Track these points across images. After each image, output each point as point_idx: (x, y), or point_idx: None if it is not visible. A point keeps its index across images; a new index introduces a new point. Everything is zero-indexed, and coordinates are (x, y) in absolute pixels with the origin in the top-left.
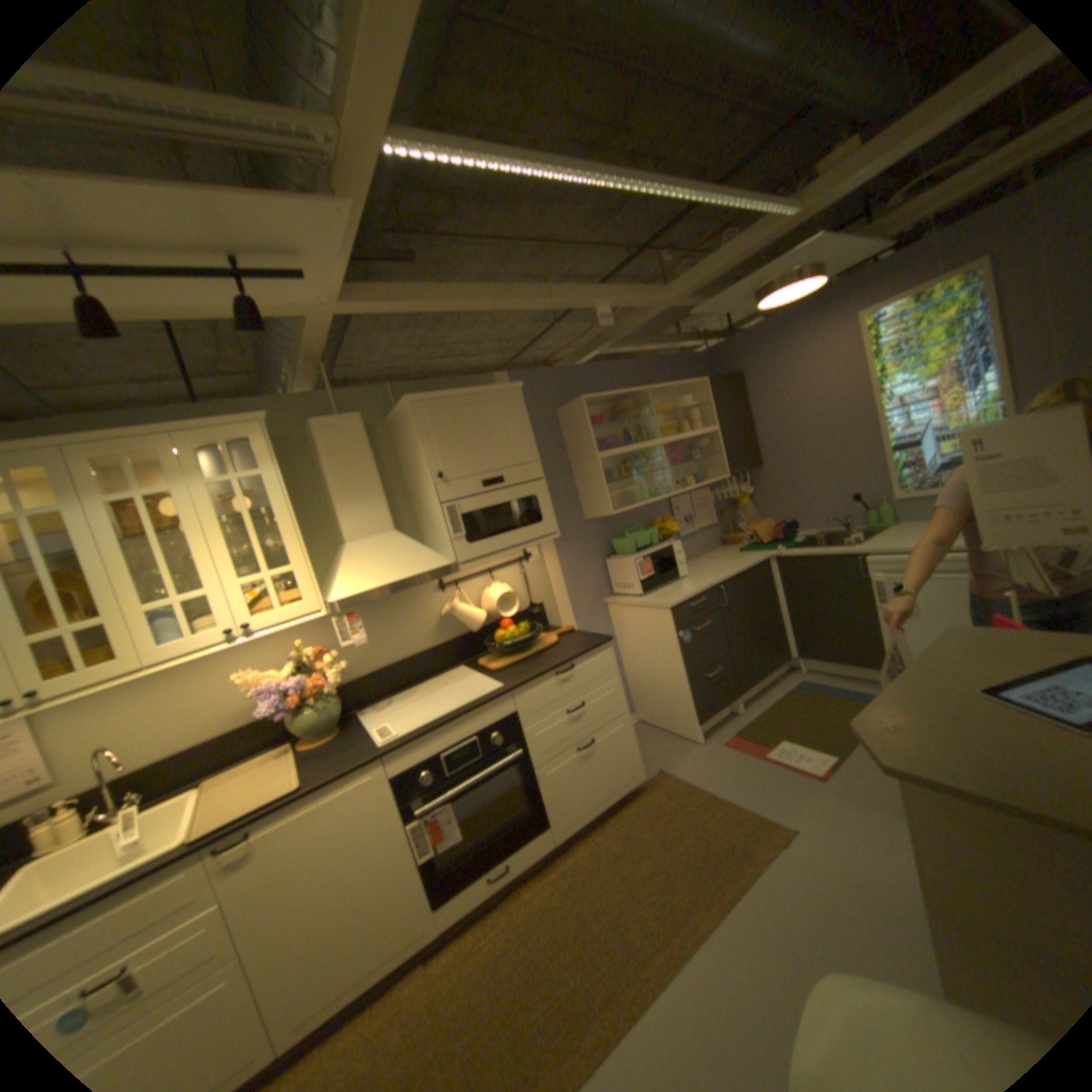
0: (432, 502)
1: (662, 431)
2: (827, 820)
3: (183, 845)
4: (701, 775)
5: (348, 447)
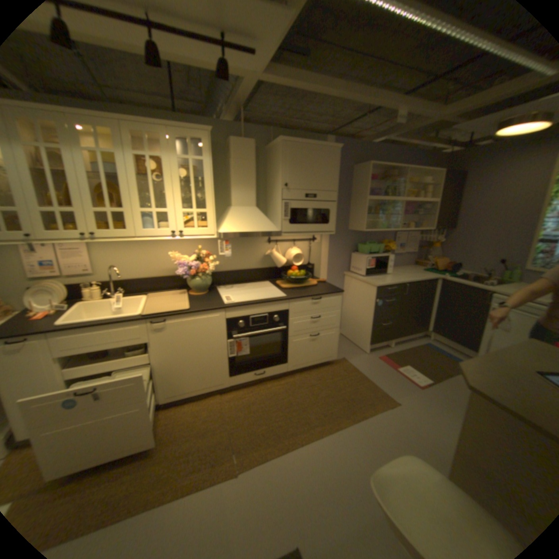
0: (278, 197)
1: (408, 193)
2: (418, 405)
3: (142, 315)
4: (363, 366)
5: (246, 157)
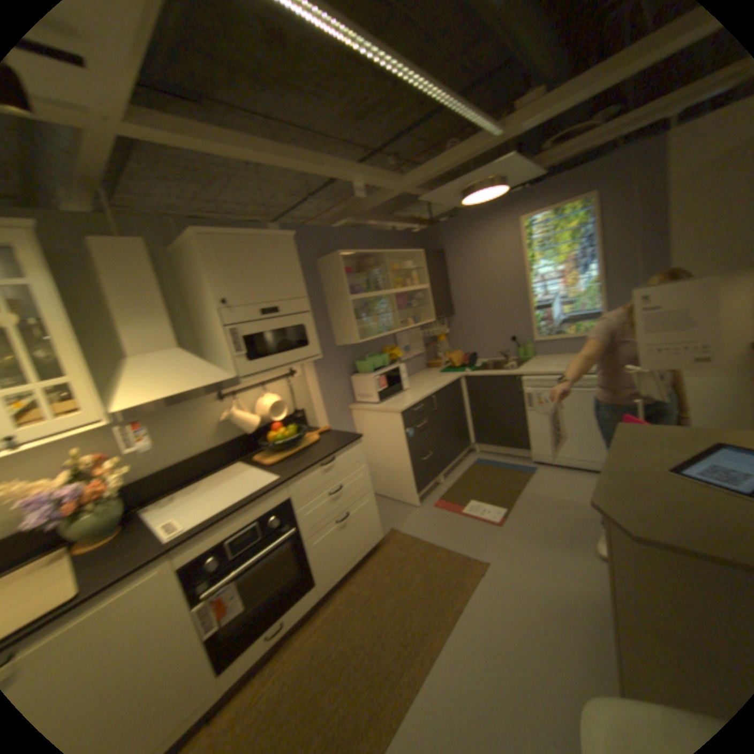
0: (217, 323)
1: (394, 284)
2: (506, 552)
3: None
4: (421, 529)
5: (134, 267)
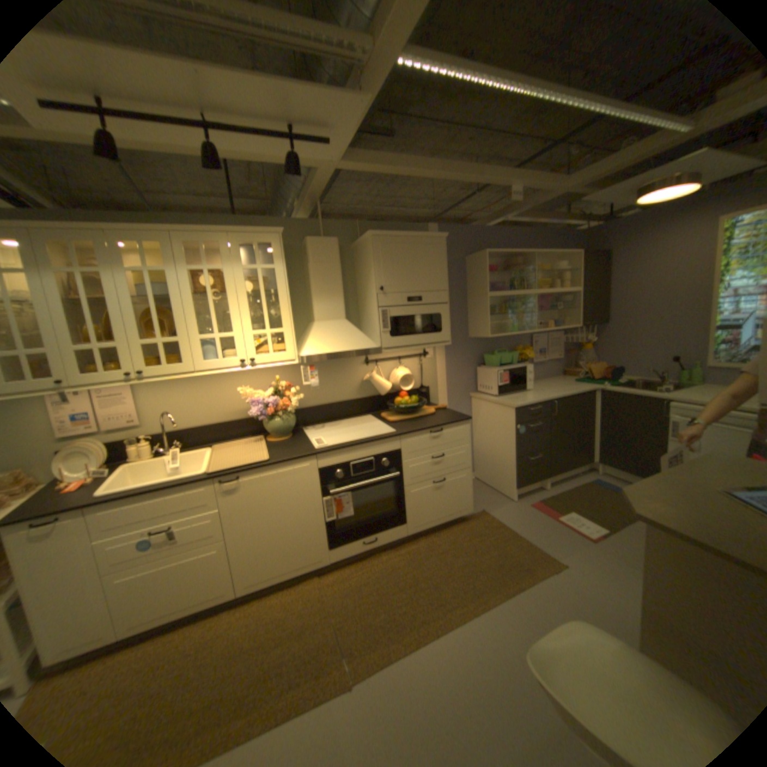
0: (373, 306)
1: (539, 285)
2: (590, 565)
3: (207, 473)
4: (511, 519)
5: (327, 260)
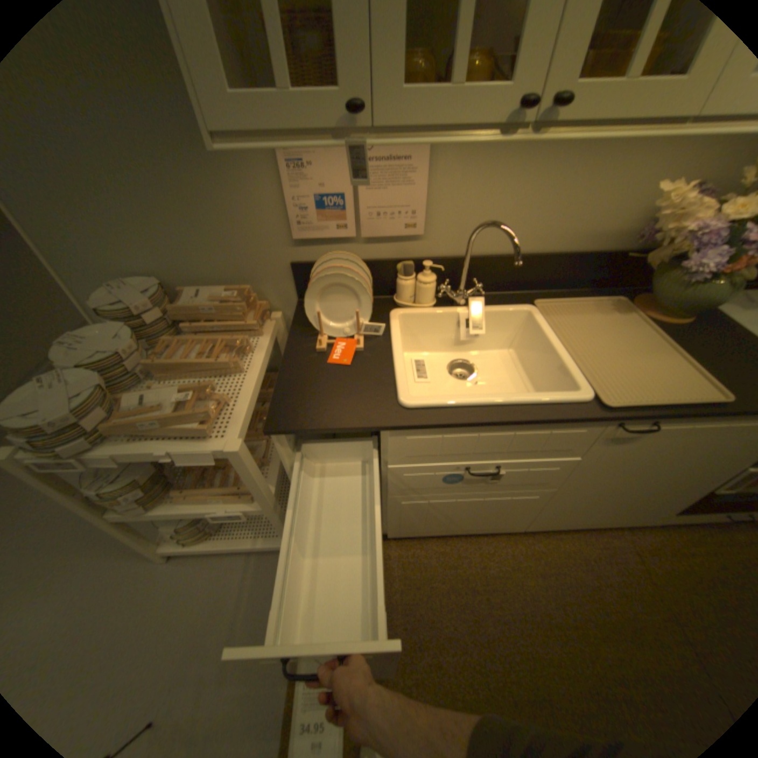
0: None
1: None
2: None
3: (599, 403)
4: None
5: None
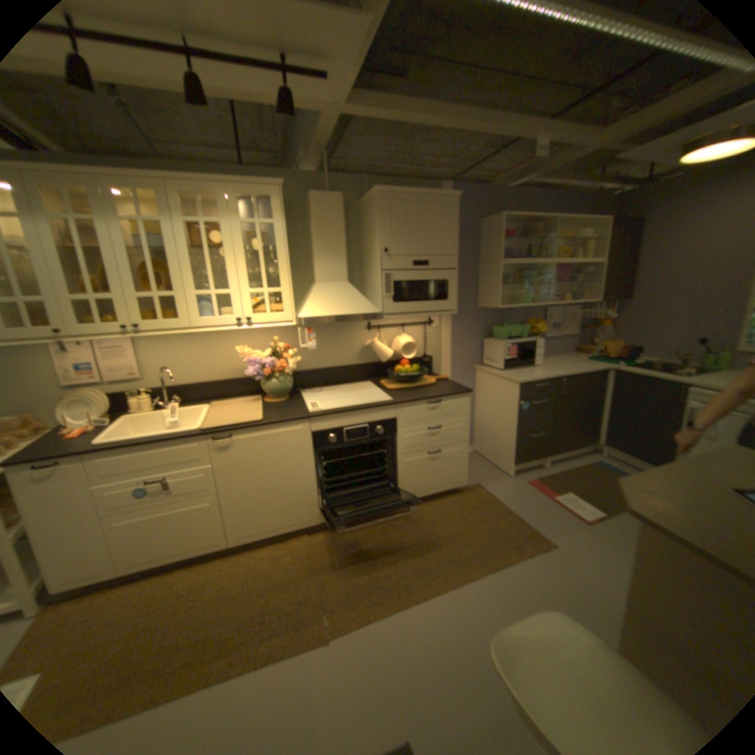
0: (377, 268)
1: (560, 254)
2: (583, 547)
3: (201, 430)
4: (506, 495)
5: (331, 217)
